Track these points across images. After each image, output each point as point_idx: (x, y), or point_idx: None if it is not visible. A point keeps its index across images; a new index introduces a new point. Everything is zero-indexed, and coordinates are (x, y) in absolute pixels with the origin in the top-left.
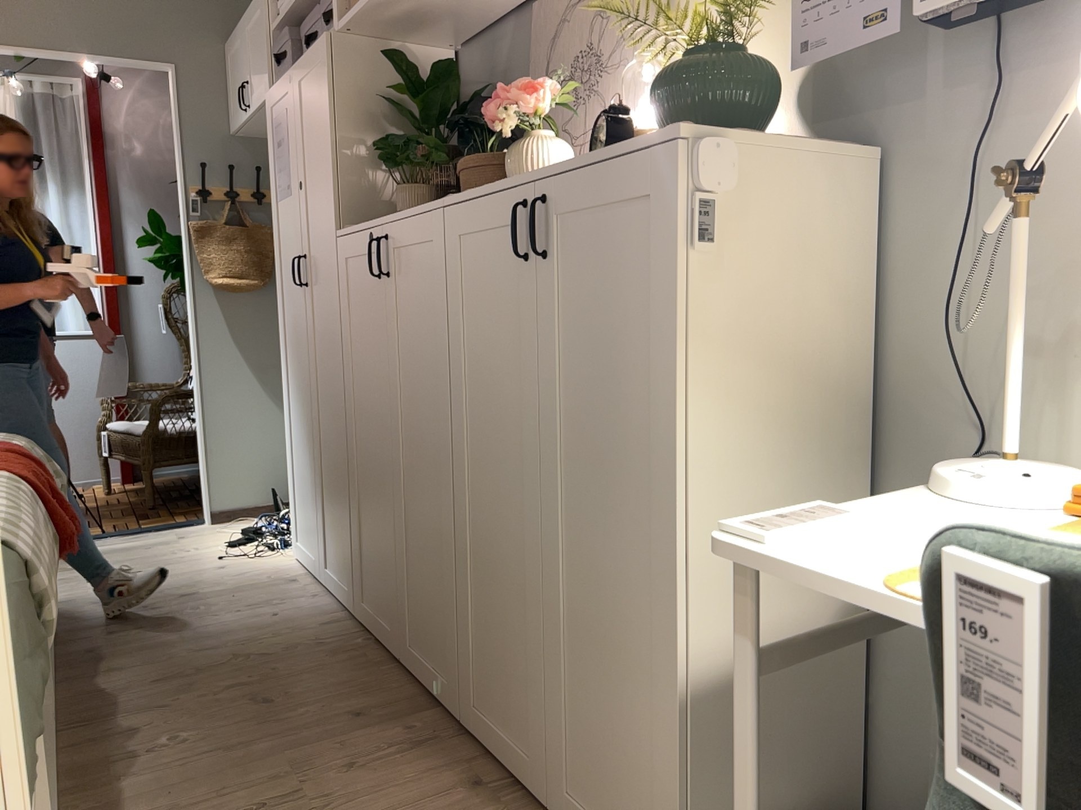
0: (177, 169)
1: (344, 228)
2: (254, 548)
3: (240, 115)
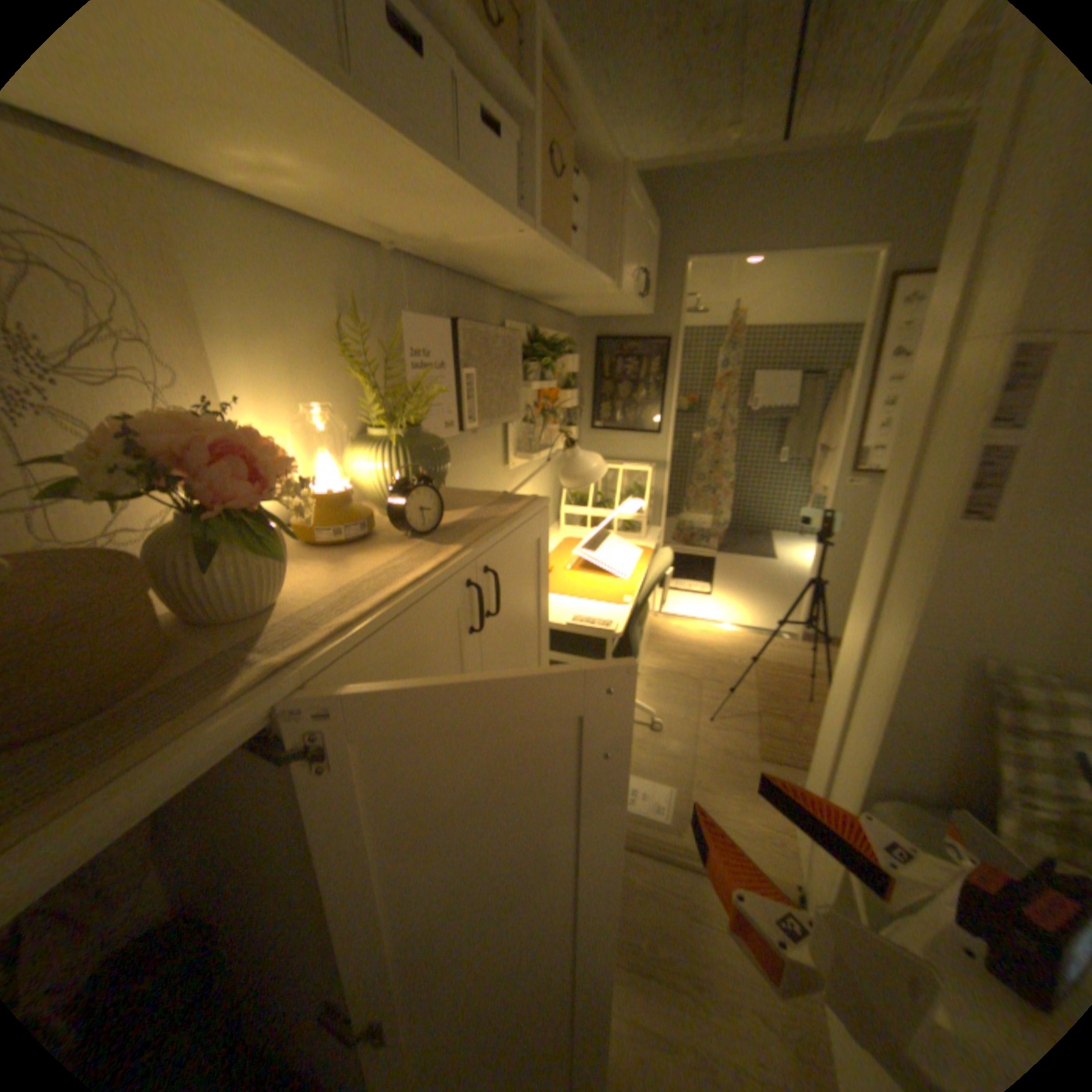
0: None
1: None
2: None
3: None
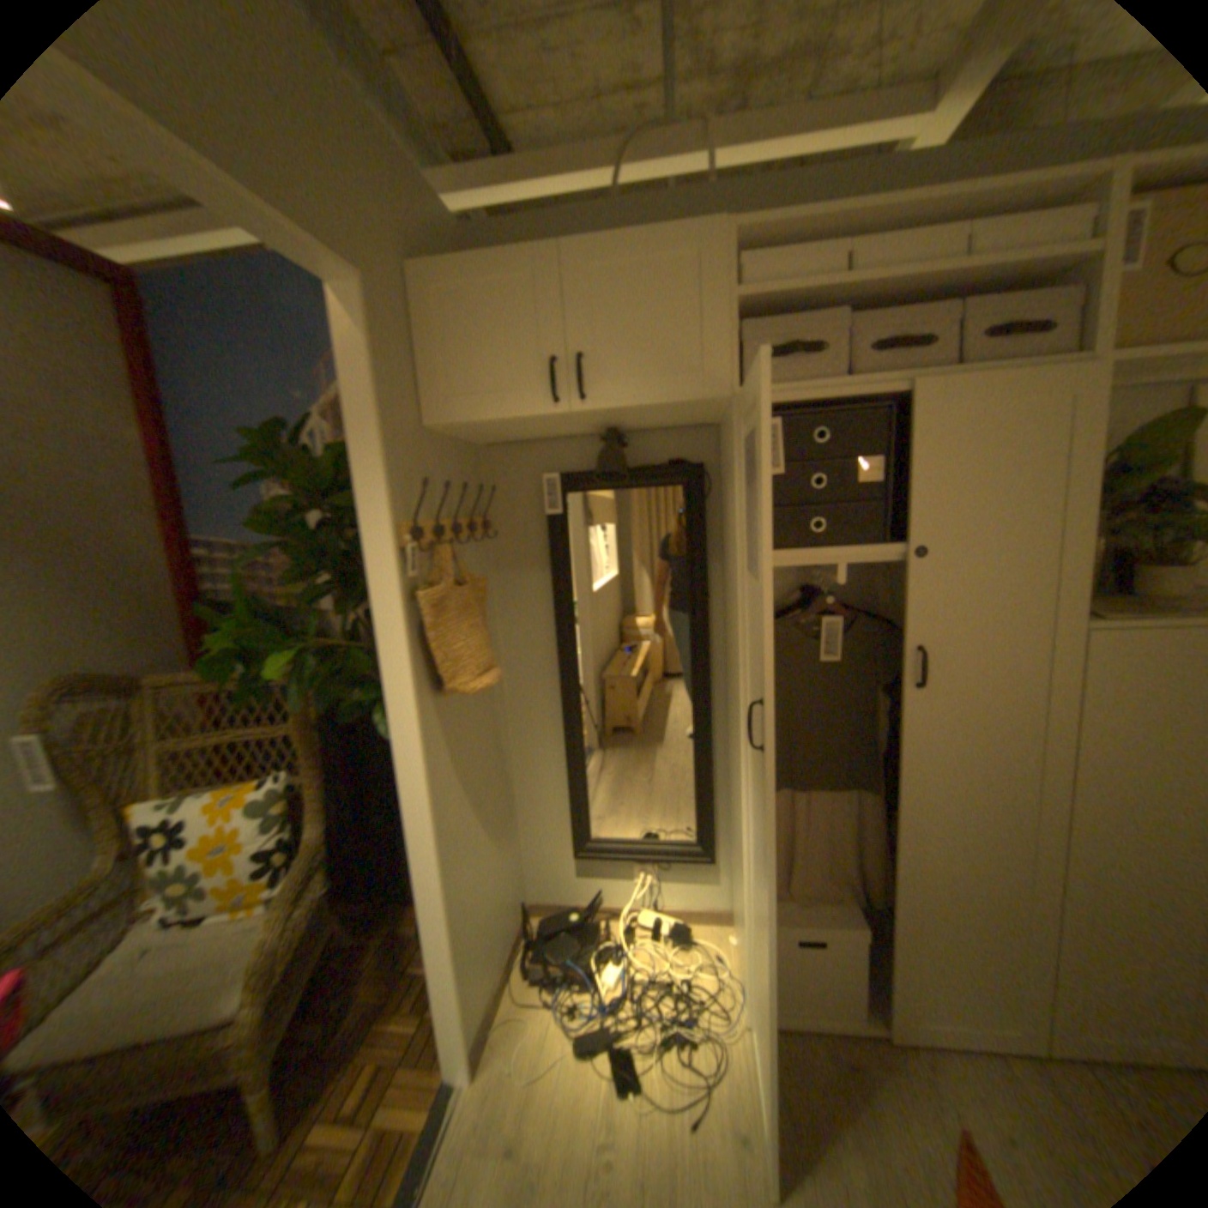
0: (358, 491)
1: (1115, 620)
2: (662, 1068)
3: (509, 405)
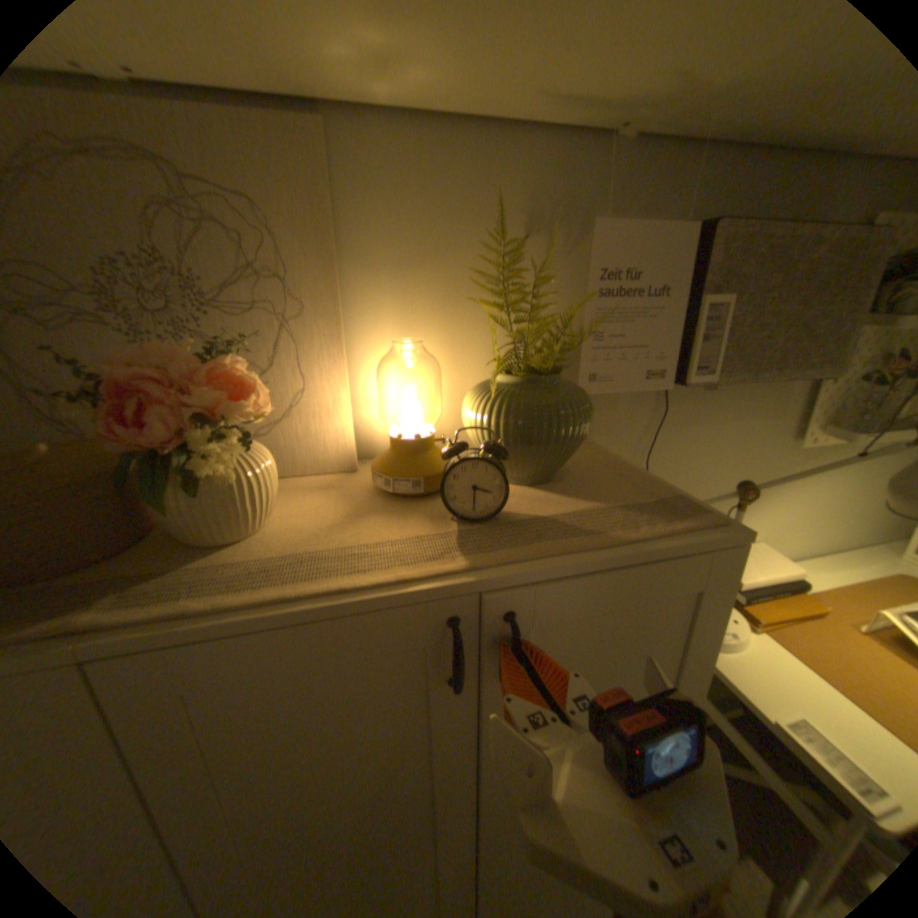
0: None
1: None
2: None
3: None
